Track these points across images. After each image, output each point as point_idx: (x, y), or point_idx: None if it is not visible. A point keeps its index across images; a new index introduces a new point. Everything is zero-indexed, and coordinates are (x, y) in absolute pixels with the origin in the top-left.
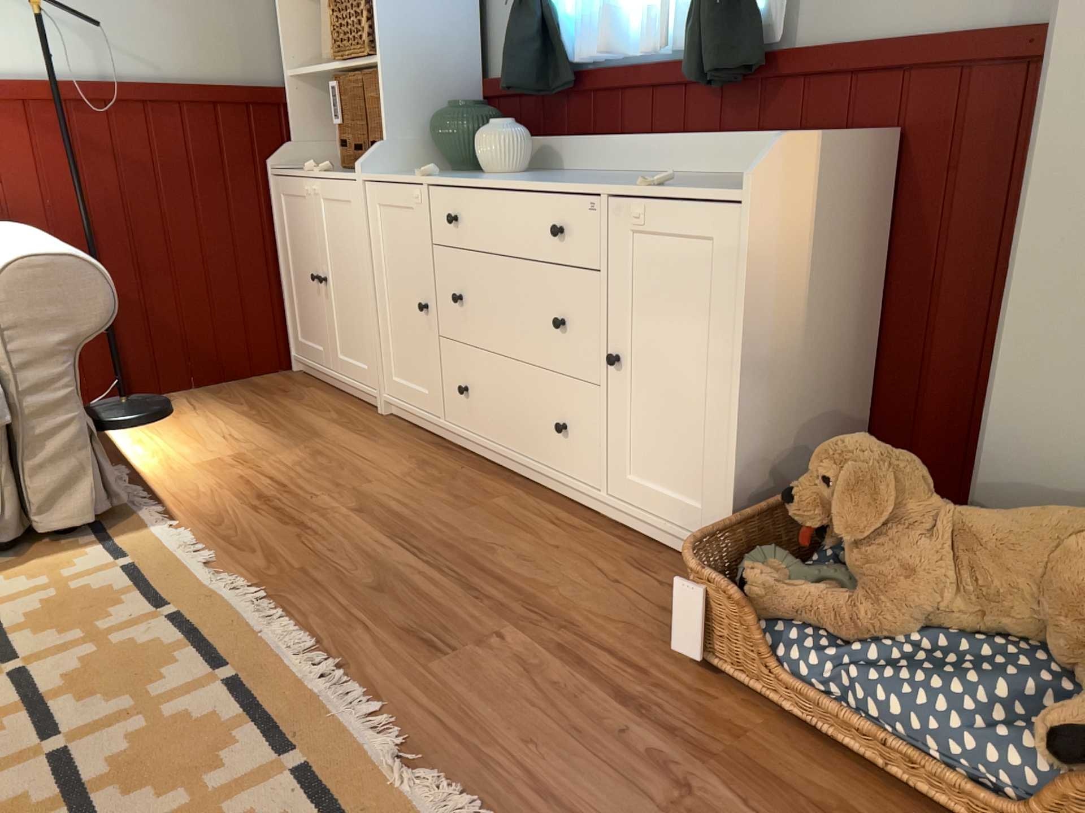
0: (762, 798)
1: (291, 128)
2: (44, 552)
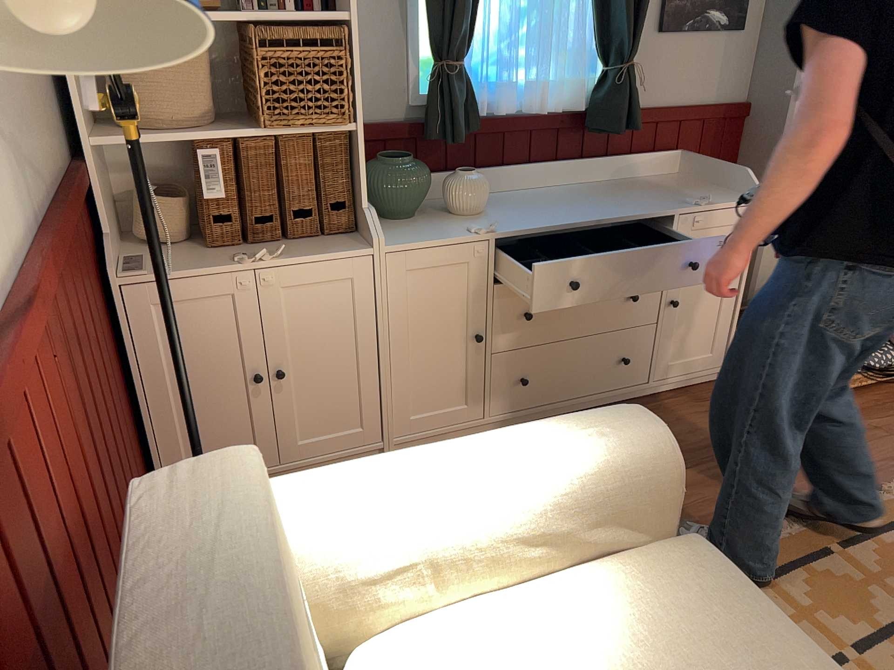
0: (877, 415)
1: (97, 213)
2: None
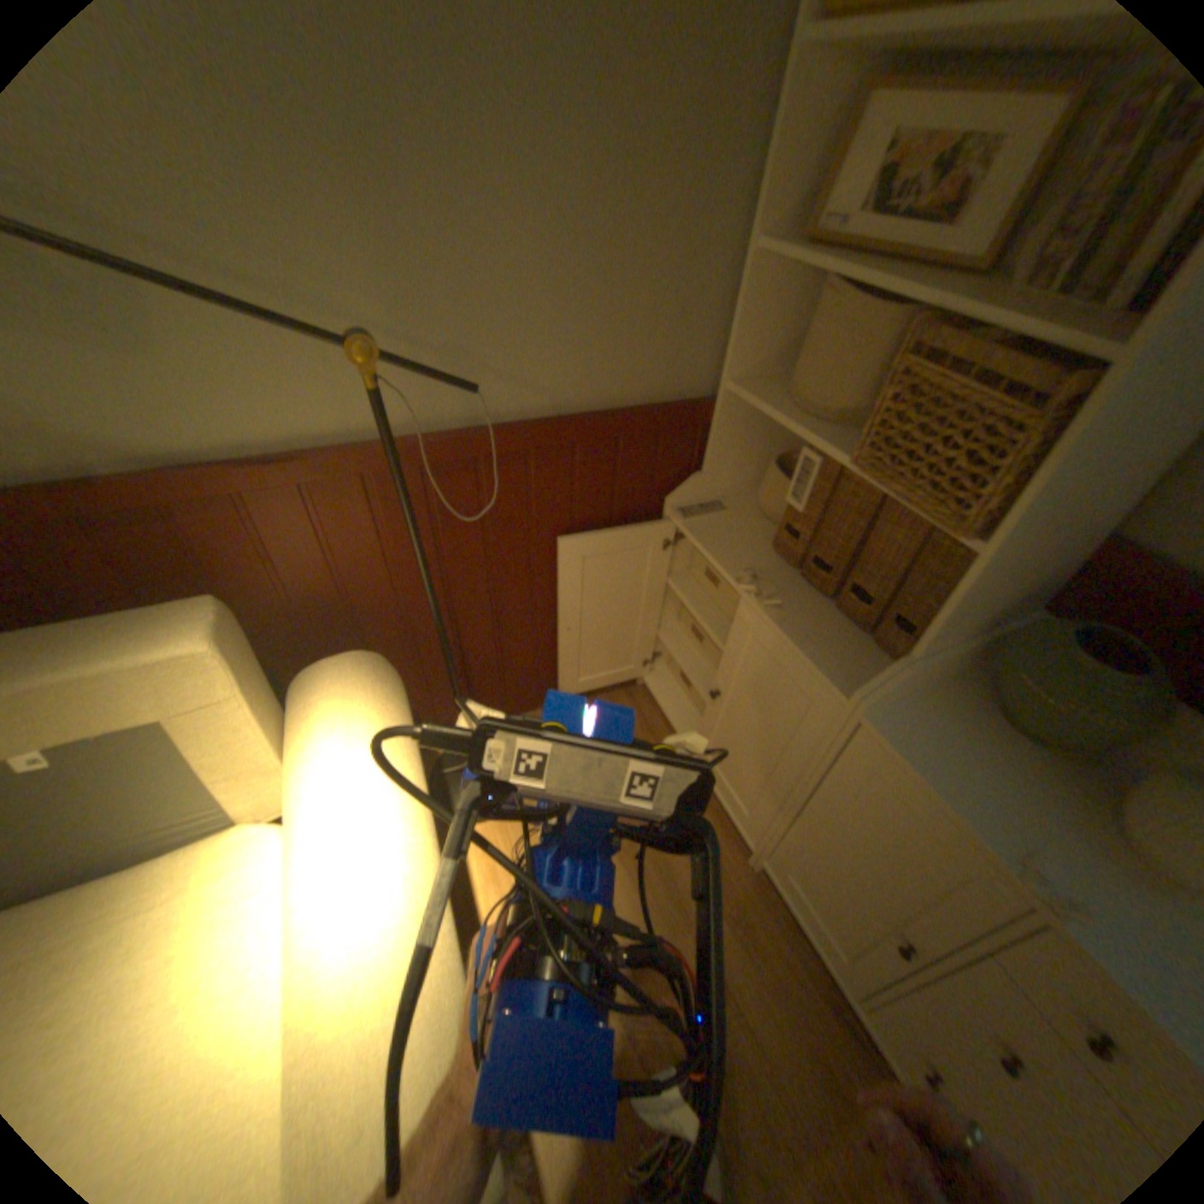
0: None
1: (710, 449)
2: None
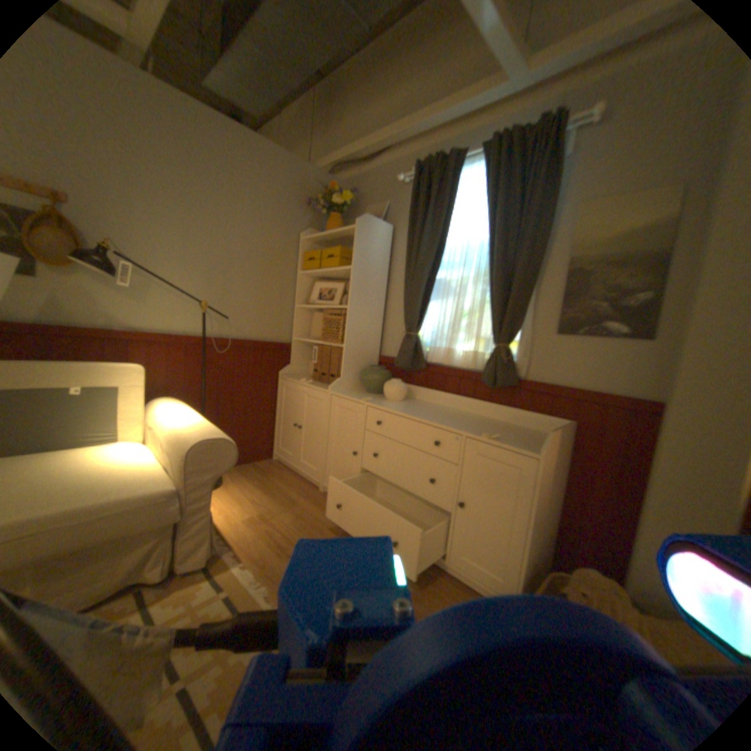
0: None
1: (291, 358)
2: (178, 586)
